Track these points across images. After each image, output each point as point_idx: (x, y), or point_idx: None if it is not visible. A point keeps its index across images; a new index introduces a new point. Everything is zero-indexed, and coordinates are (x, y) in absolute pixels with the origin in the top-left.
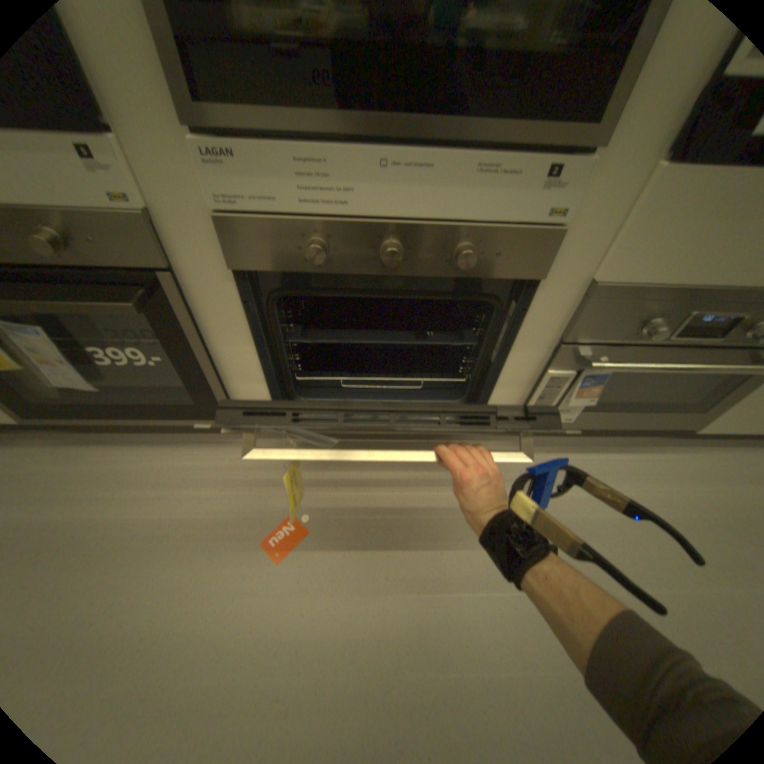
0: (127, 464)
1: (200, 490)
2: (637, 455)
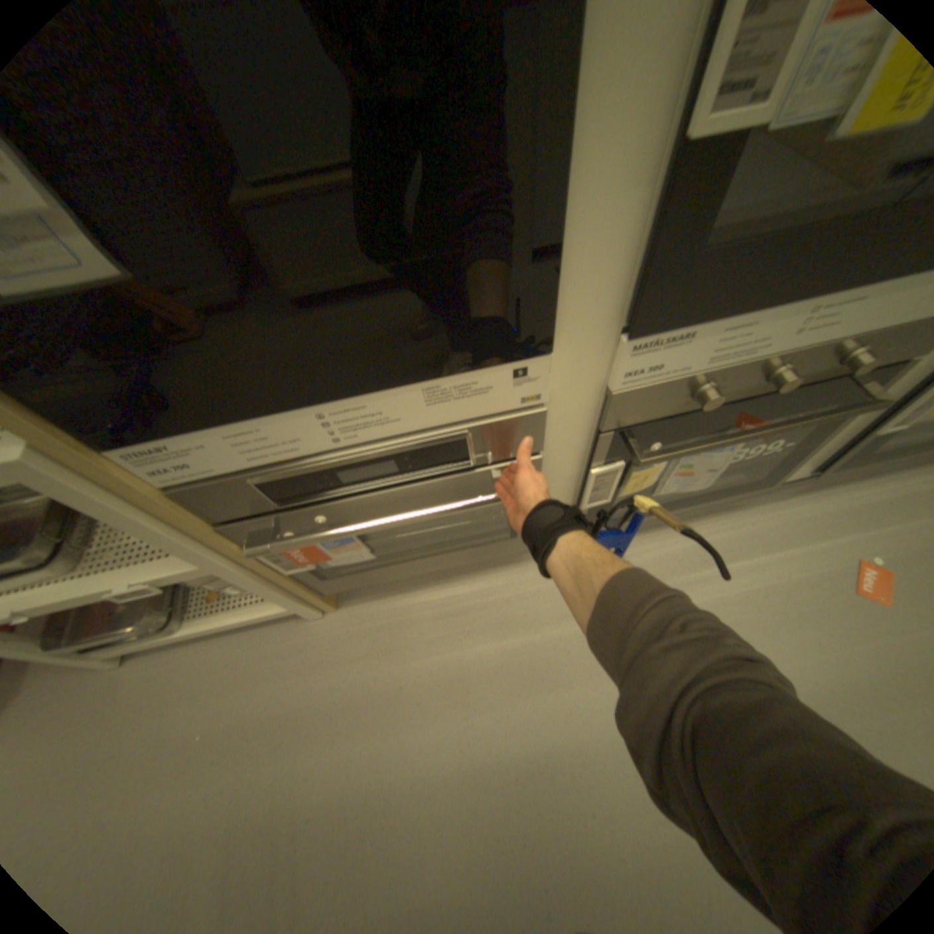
0: (656, 551)
1: (750, 559)
2: None
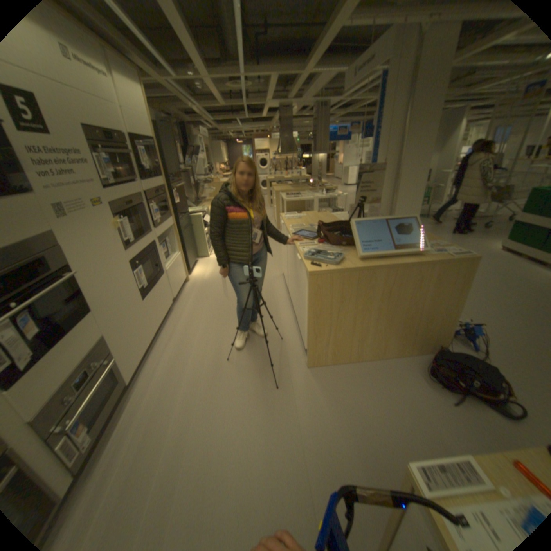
0: None
1: None
2: (123, 413)
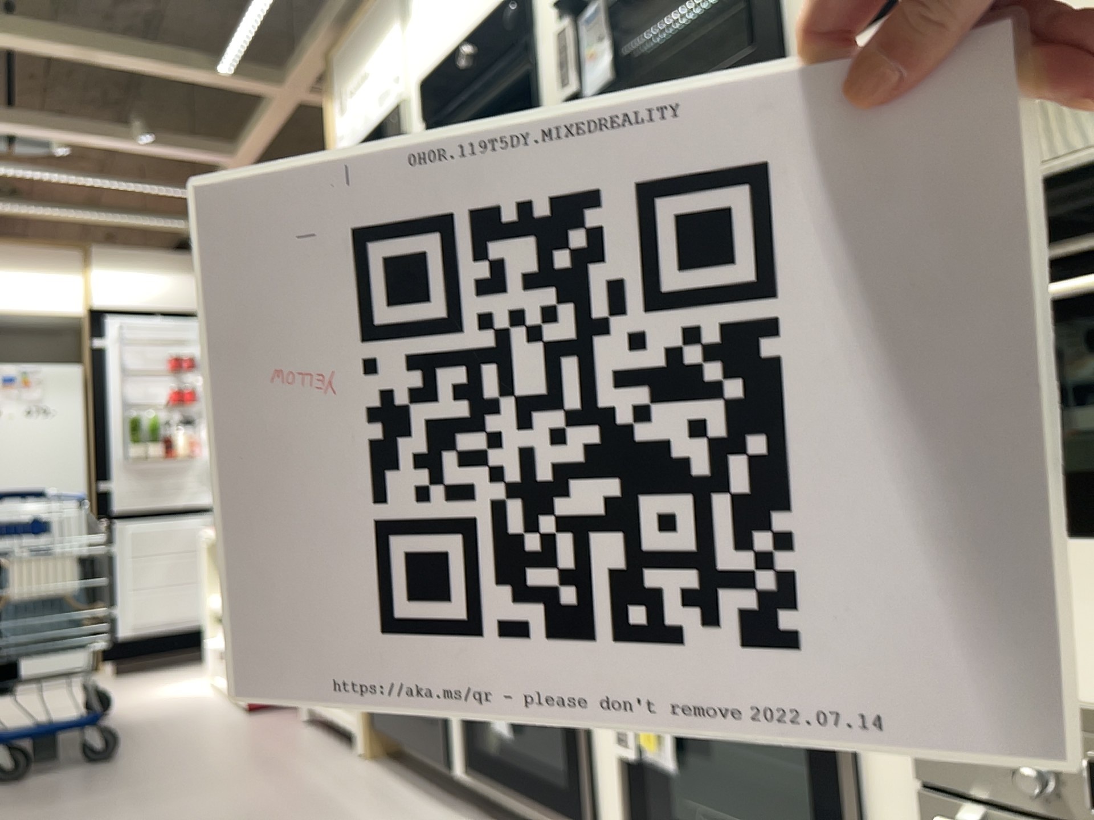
0: None
1: None
2: None
